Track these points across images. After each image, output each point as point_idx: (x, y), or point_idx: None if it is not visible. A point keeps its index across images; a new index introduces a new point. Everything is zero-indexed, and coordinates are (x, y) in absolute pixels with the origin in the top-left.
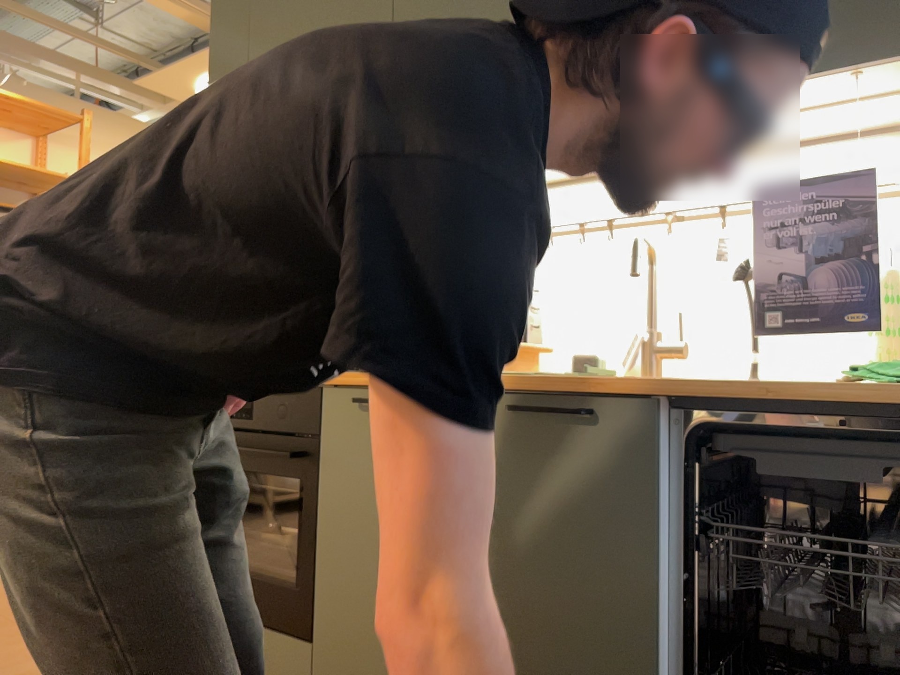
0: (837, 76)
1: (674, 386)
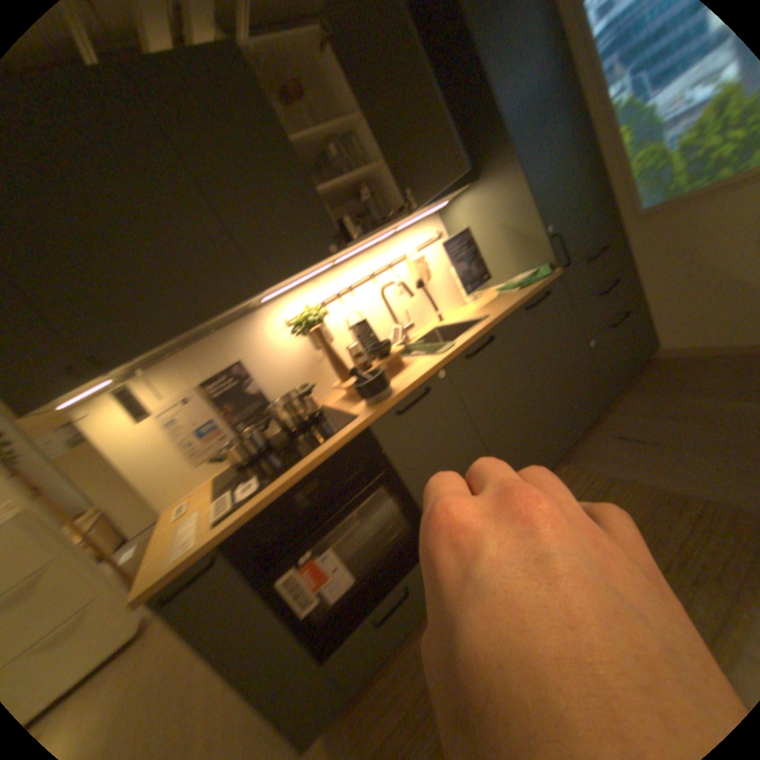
0: (448, 194)
1: (510, 309)
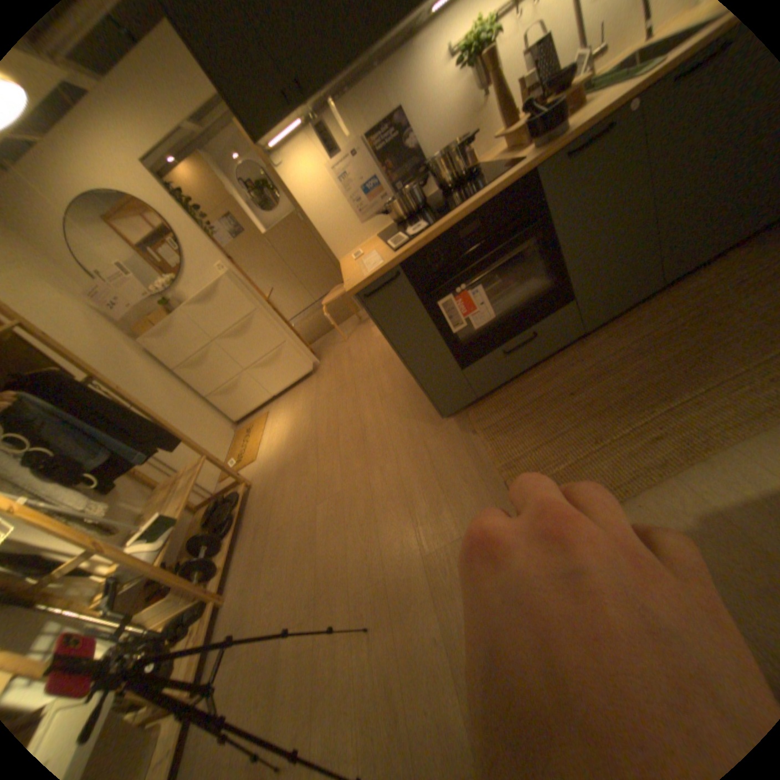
0: None
1: None
